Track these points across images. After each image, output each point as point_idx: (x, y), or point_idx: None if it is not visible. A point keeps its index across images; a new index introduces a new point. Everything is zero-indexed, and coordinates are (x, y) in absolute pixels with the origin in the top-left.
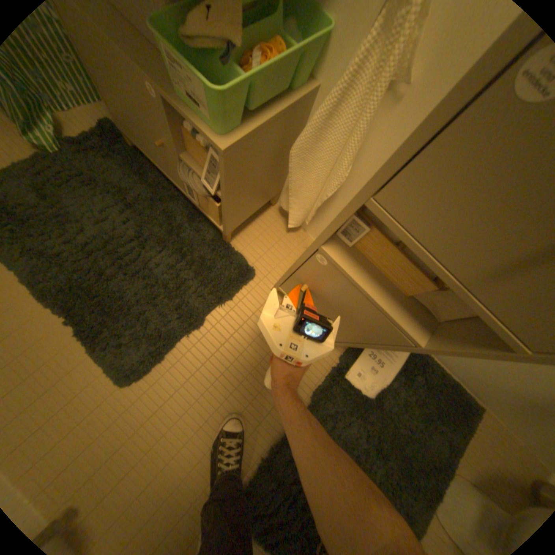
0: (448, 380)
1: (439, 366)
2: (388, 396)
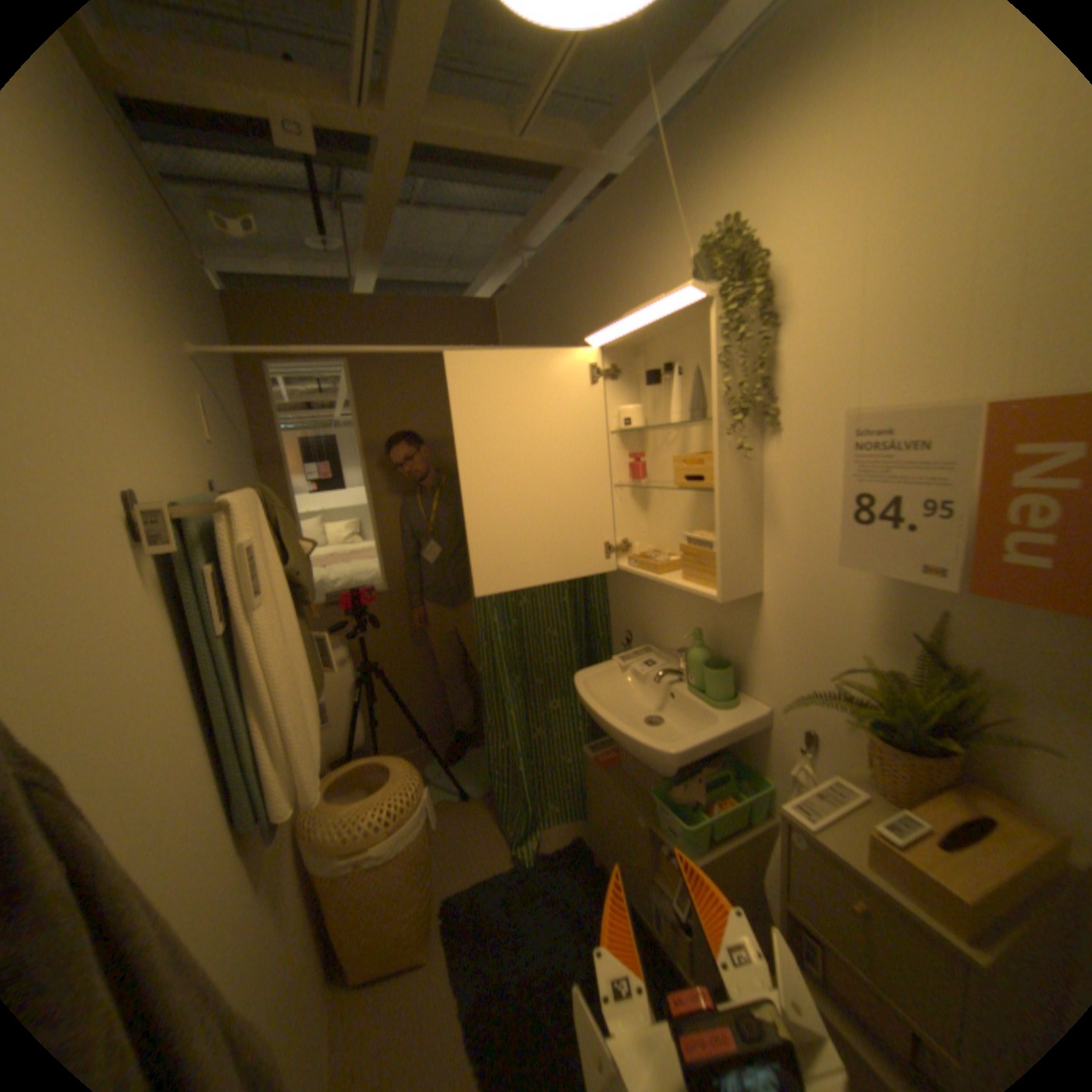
0: None
1: None
2: None
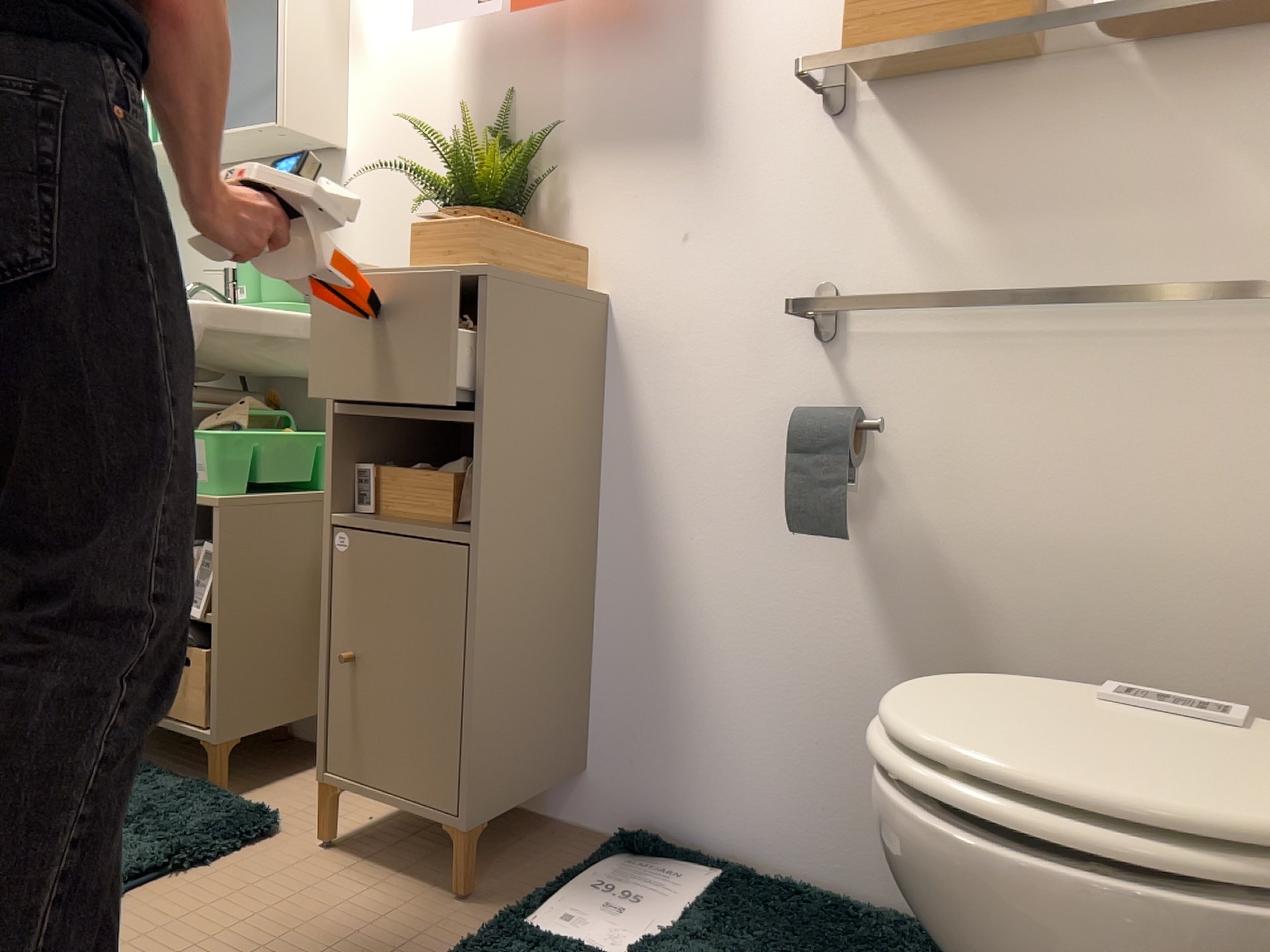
0: (840, 904)
1: (803, 887)
2: (656, 944)
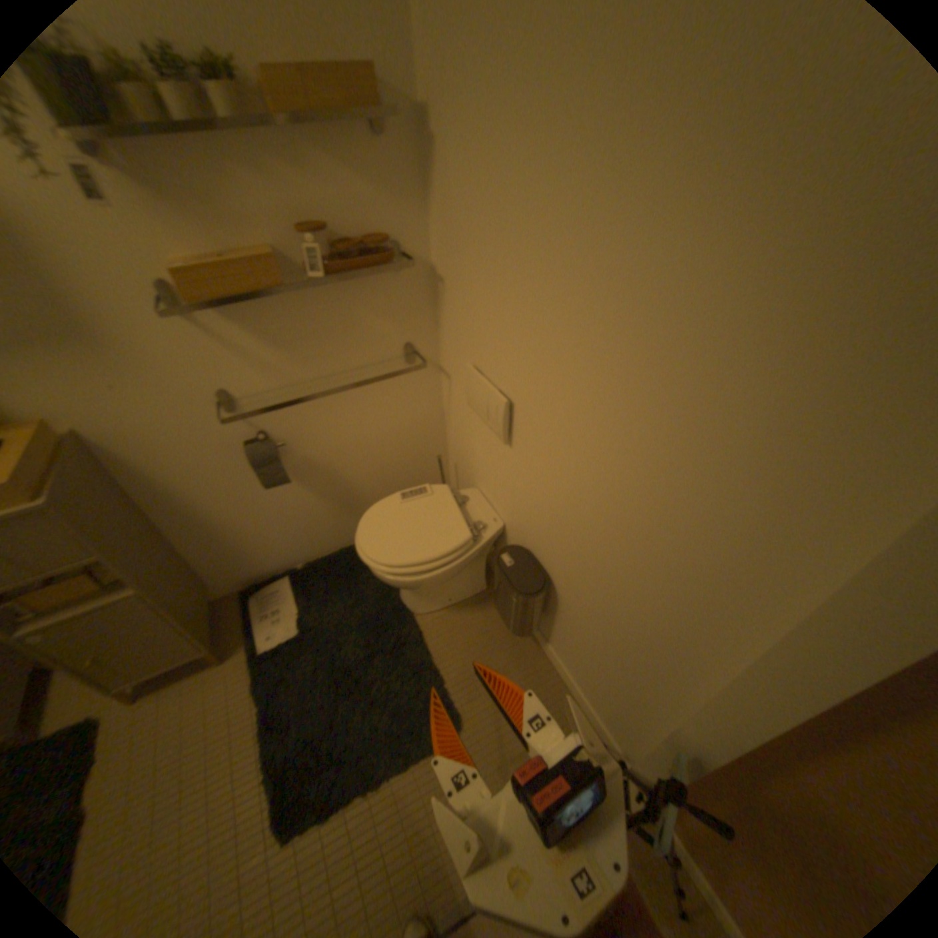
0: (327, 561)
1: (313, 563)
2: (299, 621)
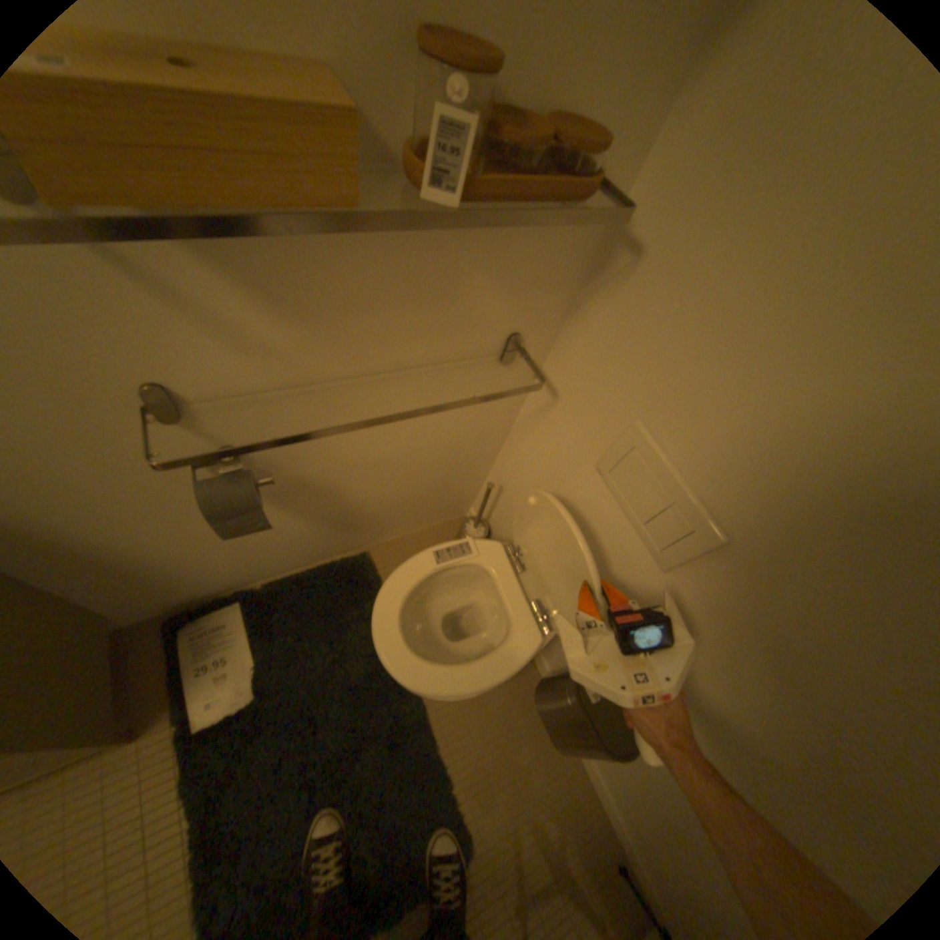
0: (301, 582)
1: (279, 584)
2: (258, 680)
